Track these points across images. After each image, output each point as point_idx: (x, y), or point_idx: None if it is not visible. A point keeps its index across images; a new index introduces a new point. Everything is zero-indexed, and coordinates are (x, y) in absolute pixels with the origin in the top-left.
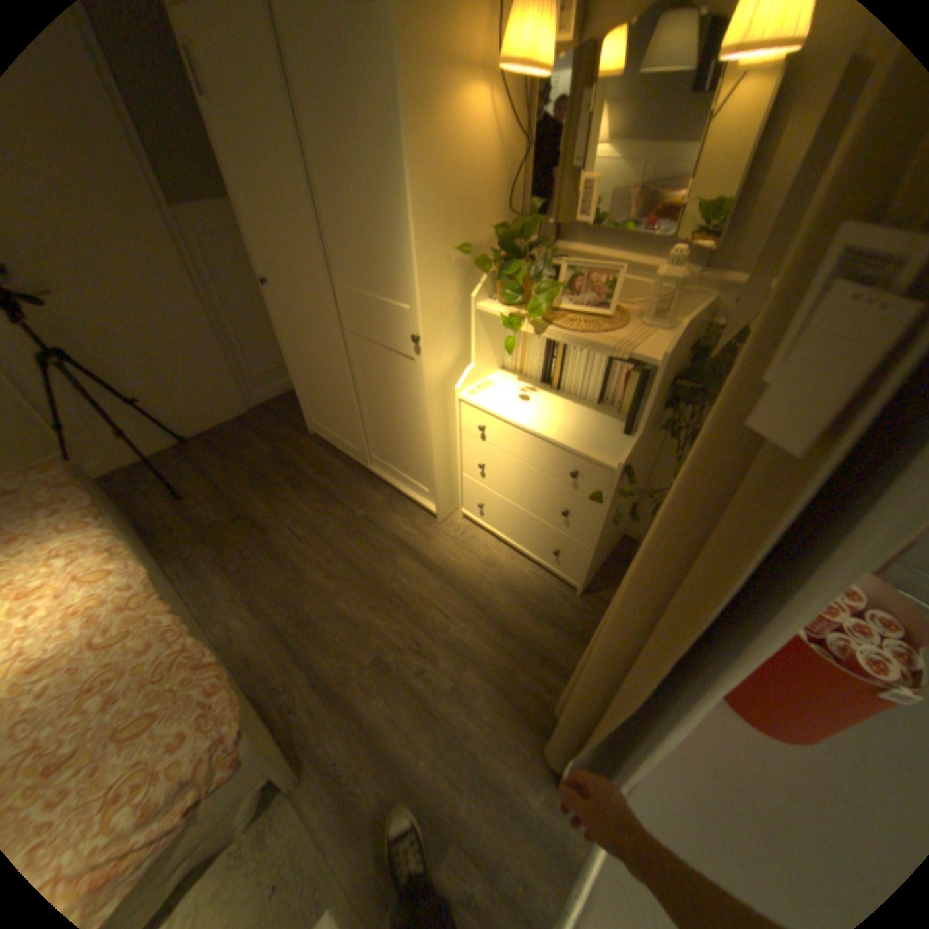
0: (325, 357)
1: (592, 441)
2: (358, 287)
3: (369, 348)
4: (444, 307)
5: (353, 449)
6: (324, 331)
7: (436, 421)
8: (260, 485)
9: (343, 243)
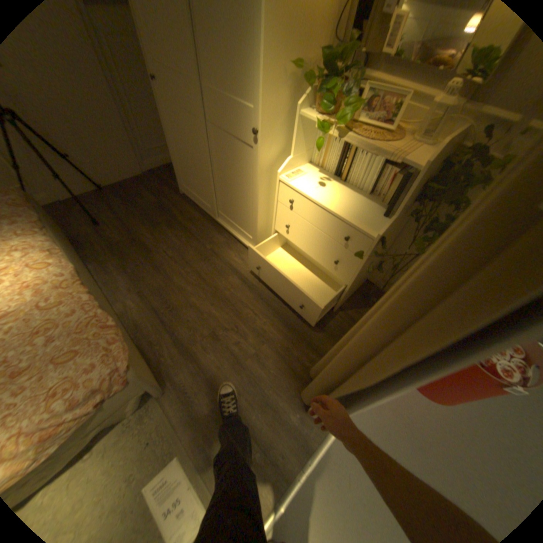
0: (192, 140)
1: (362, 218)
2: (218, 87)
3: (223, 136)
4: (278, 109)
5: (207, 206)
6: (193, 120)
7: (262, 193)
8: (148, 222)
9: (210, 49)
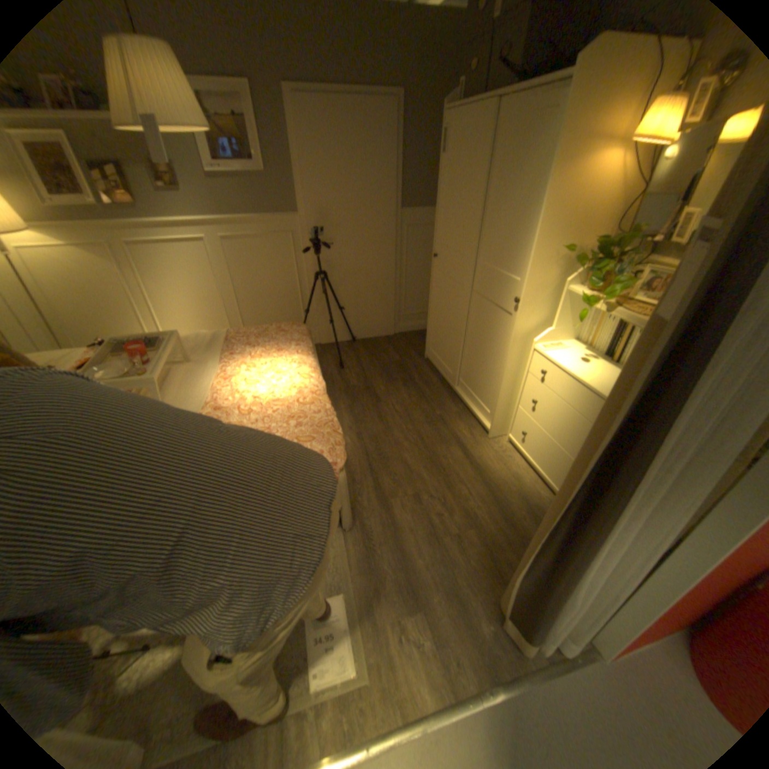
0: (453, 307)
1: None
2: (491, 264)
3: (484, 304)
4: (544, 283)
5: (448, 372)
6: (459, 289)
7: (512, 360)
8: (384, 376)
9: (491, 236)
